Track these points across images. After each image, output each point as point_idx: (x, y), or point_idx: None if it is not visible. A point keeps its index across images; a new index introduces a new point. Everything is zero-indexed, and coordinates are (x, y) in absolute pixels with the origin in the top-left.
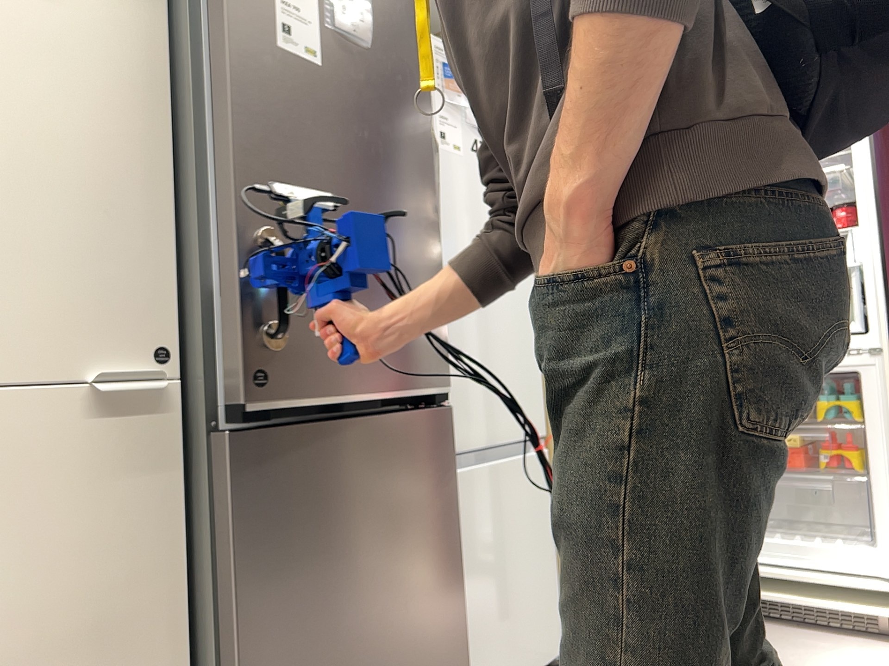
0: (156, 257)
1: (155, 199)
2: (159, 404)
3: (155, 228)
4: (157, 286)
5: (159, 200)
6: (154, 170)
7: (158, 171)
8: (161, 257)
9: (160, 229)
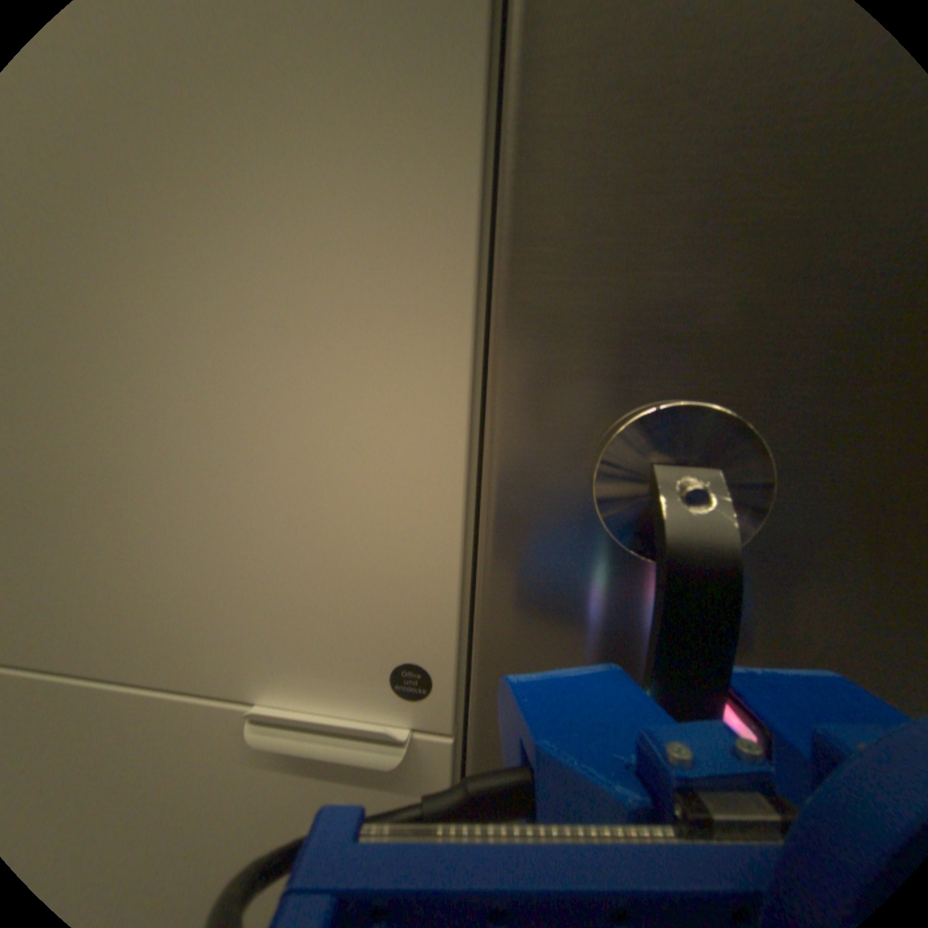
0: (434, 432)
1: (441, 255)
2: (417, 766)
3: (438, 347)
4: (431, 509)
5: (455, 254)
6: (446, 154)
7: (459, 152)
8: (448, 432)
9: (452, 347)
